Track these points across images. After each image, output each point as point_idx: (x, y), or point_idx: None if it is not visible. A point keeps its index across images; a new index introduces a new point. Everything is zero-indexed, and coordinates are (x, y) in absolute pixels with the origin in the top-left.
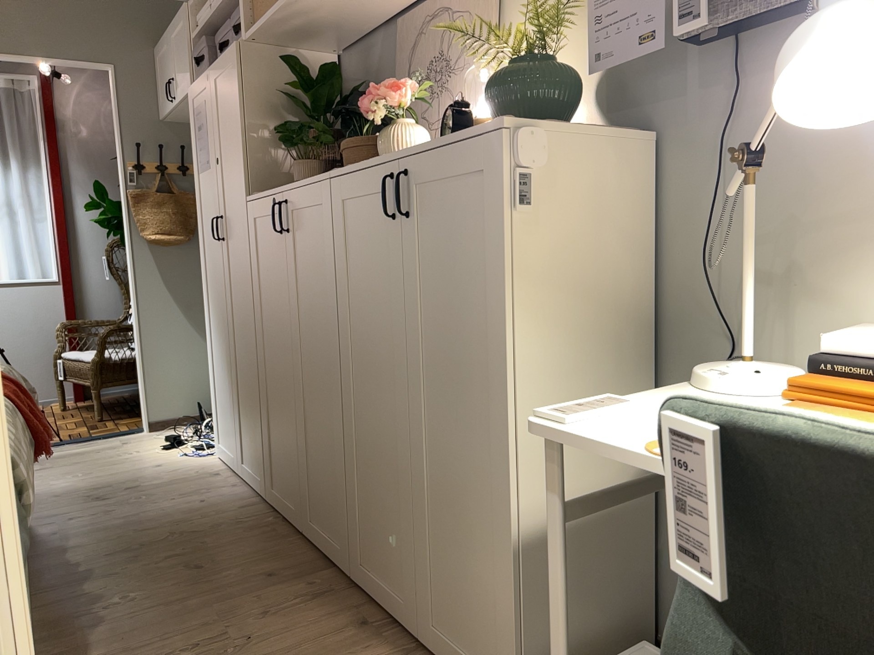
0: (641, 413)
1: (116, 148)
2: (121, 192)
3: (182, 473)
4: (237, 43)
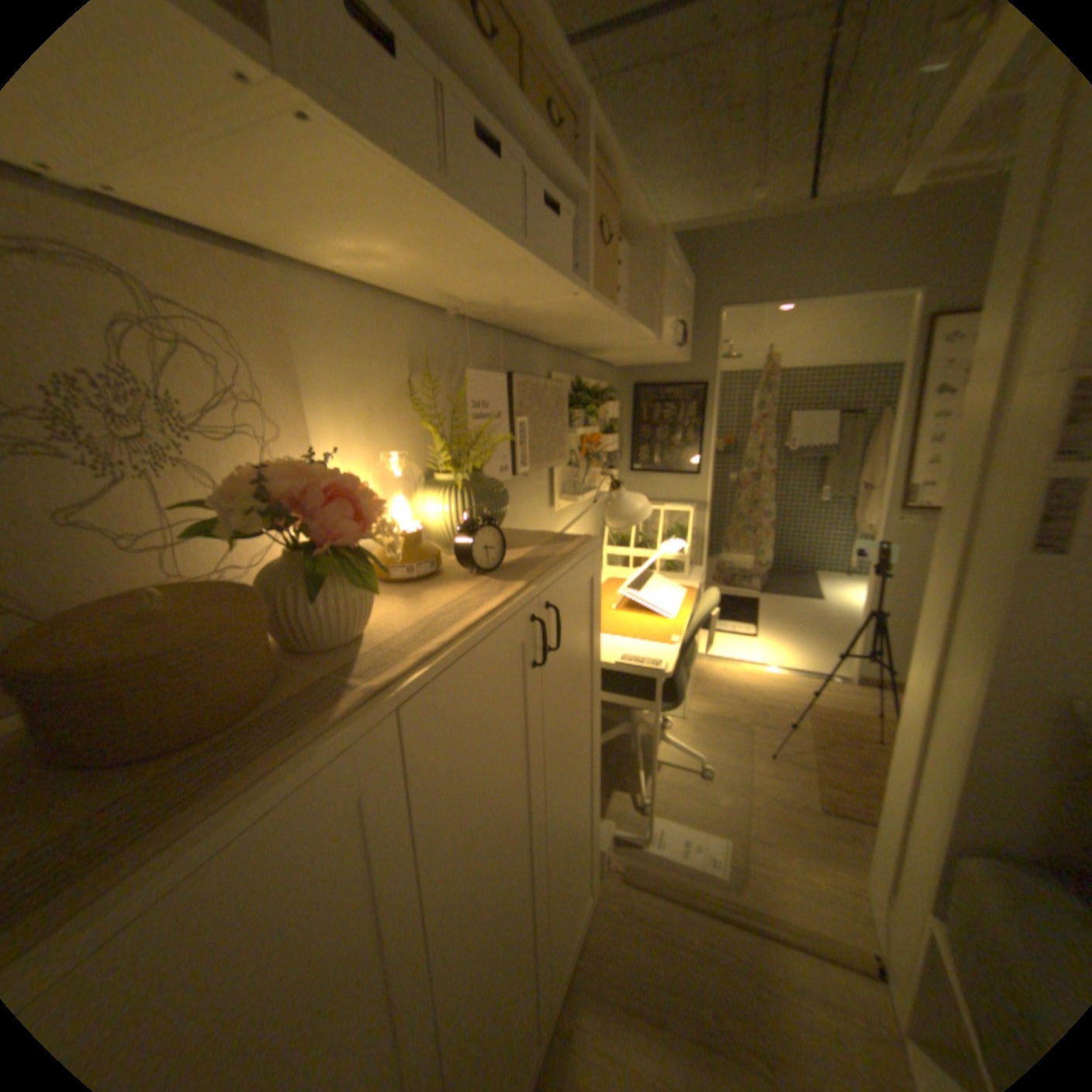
0: (625, 651)
1: None
2: None
3: None
4: None
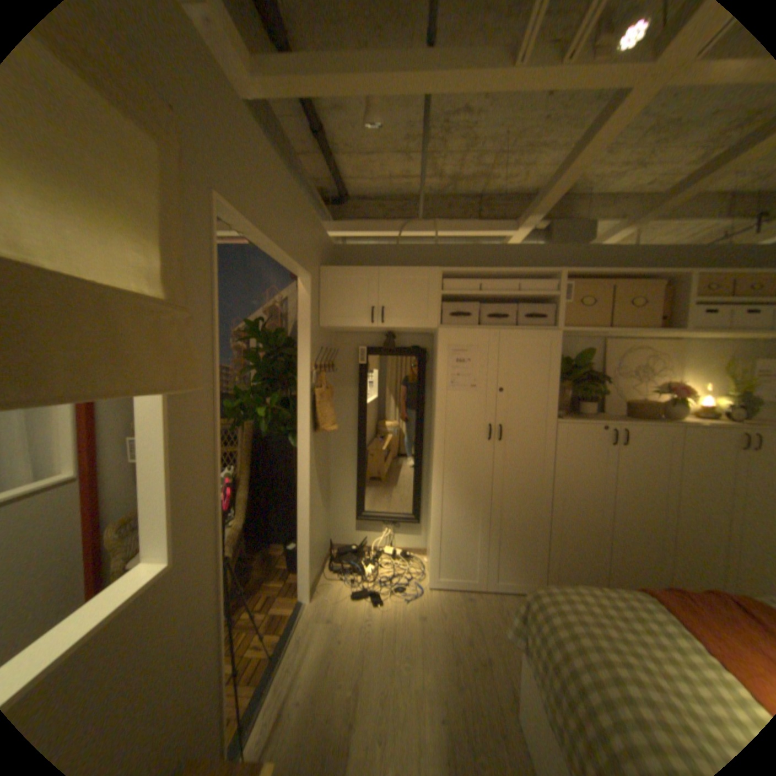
0: None
1: (299, 350)
2: (304, 390)
3: (456, 613)
4: (560, 332)
